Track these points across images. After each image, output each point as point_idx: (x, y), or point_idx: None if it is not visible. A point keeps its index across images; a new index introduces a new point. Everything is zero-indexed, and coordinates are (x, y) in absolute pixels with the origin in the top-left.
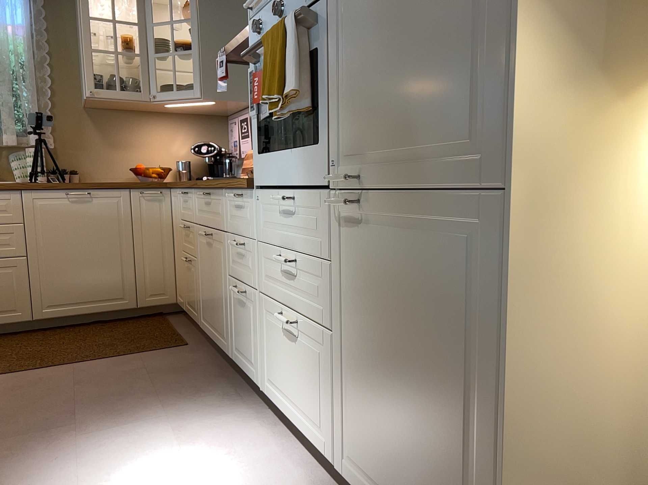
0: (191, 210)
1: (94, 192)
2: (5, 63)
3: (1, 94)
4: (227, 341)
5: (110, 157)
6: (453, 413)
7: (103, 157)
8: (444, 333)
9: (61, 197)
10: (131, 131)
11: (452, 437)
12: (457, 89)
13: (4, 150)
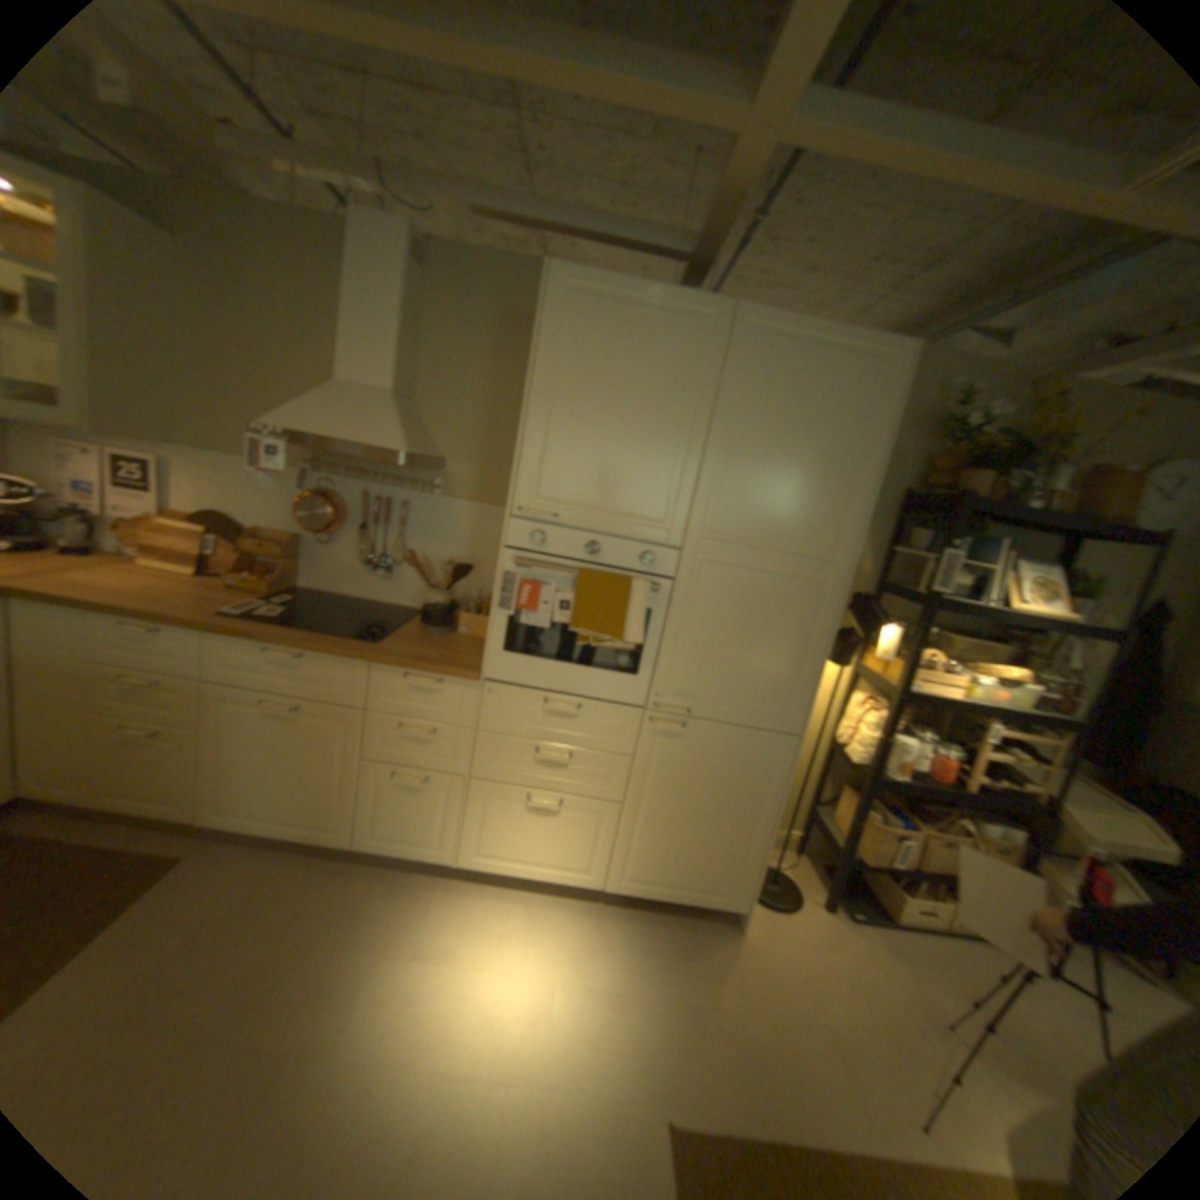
0: (171, 662)
1: None
2: None
3: None
4: (335, 833)
5: None
6: (736, 829)
7: None
8: (738, 794)
9: None
10: None
11: (733, 840)
12: (775, 686)
13: None
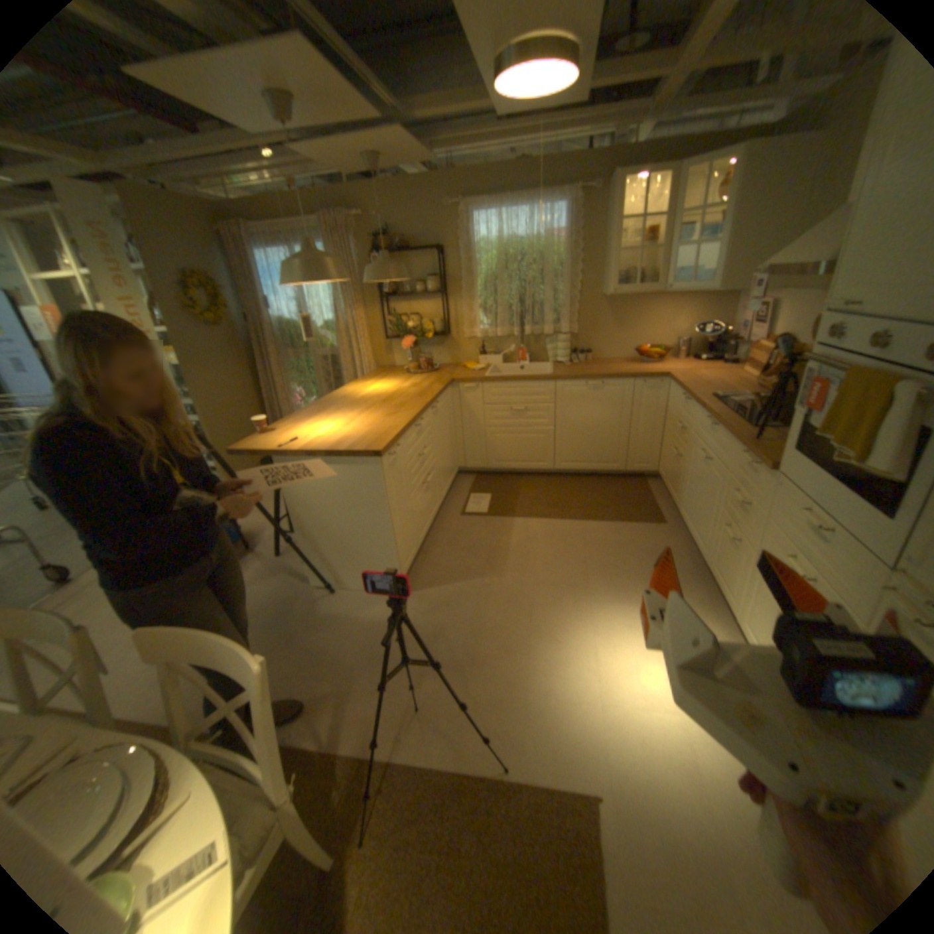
0: (690, 417)
1: (605, 382)
2: (549, 267)
3: (544, 293)
4: (706, 551)
5: (618, 336)
6: None
7: (612, 337)
8: None
9: (581, 385)
10: (639, 311)
11: None
12: None
13: (541, 335)
